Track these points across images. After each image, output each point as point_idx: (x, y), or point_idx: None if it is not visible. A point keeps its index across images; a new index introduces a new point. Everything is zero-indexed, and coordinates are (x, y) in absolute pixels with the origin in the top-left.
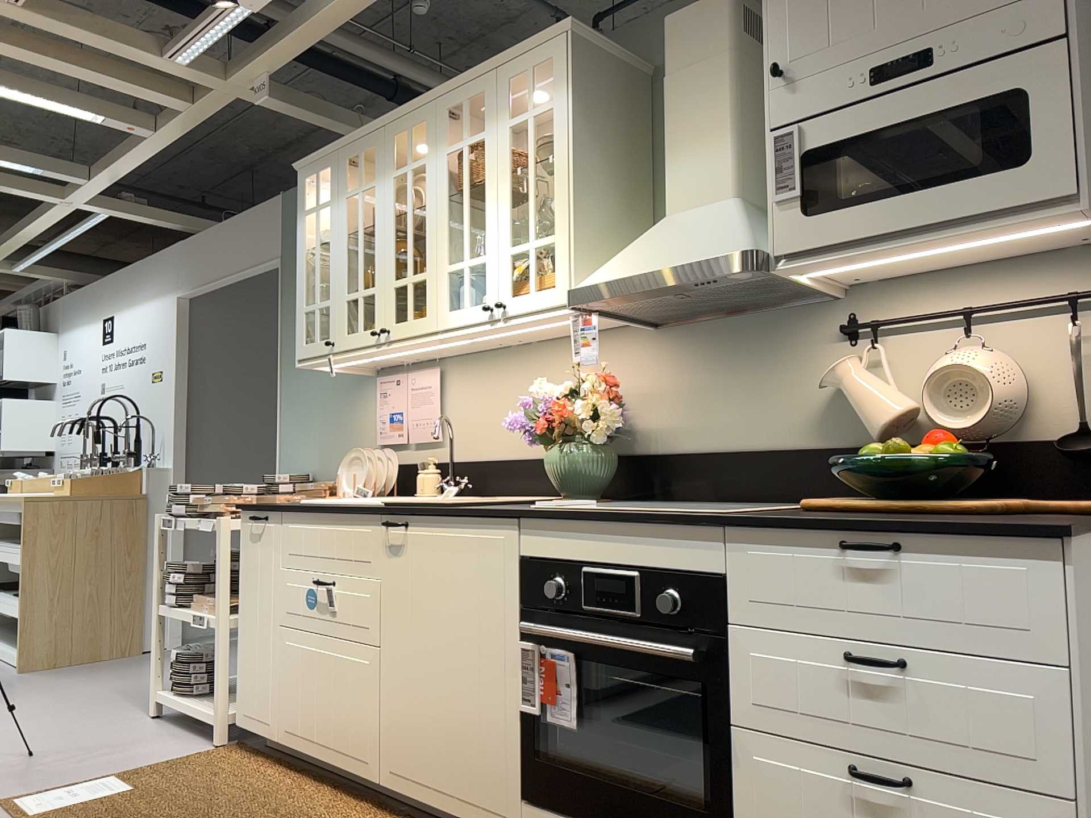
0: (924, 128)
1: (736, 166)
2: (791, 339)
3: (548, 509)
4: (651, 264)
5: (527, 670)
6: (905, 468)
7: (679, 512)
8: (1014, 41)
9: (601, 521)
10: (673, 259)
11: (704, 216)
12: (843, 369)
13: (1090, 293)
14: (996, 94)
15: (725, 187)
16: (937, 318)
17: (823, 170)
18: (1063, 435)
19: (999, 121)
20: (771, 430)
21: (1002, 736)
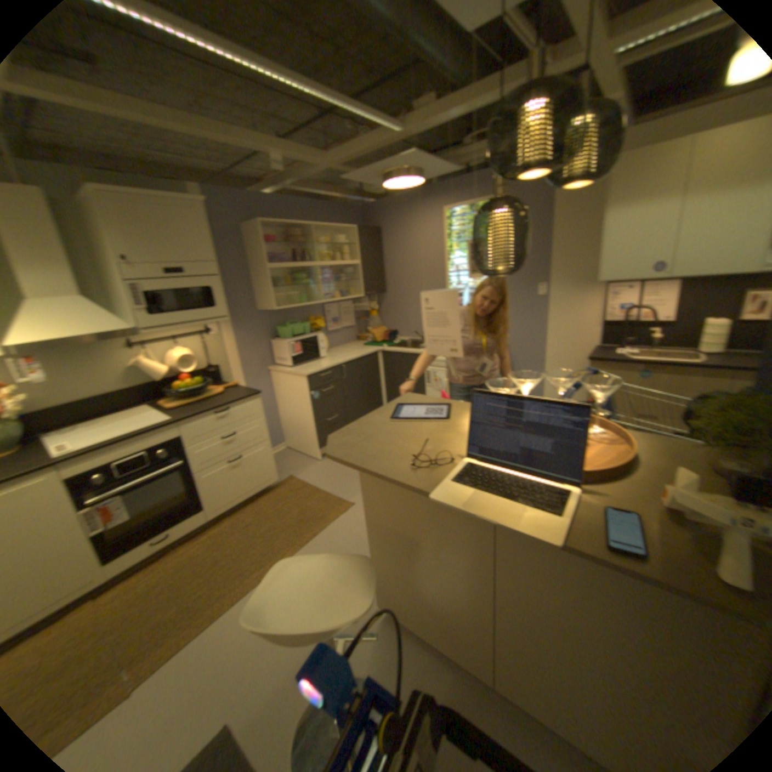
0: (182, 292)
1: (72, 281)
2: (98, 351)
3: (65, 455)
4: (67, 333)
5: (86, 521)
6: (188, 389)
7: (140, 428)
8: (205, 274)
9: (116, 444)
10: (83, 330)
11: (68, 305)
12: (127, 360)
13: (204, 332)
14: (203, 288)
15: (69, 291)
16: (161, 340)
17: (150, 301)
18: (202, 369)
19: (205, 295)
20: (98, 388)
21: (253, 437)
